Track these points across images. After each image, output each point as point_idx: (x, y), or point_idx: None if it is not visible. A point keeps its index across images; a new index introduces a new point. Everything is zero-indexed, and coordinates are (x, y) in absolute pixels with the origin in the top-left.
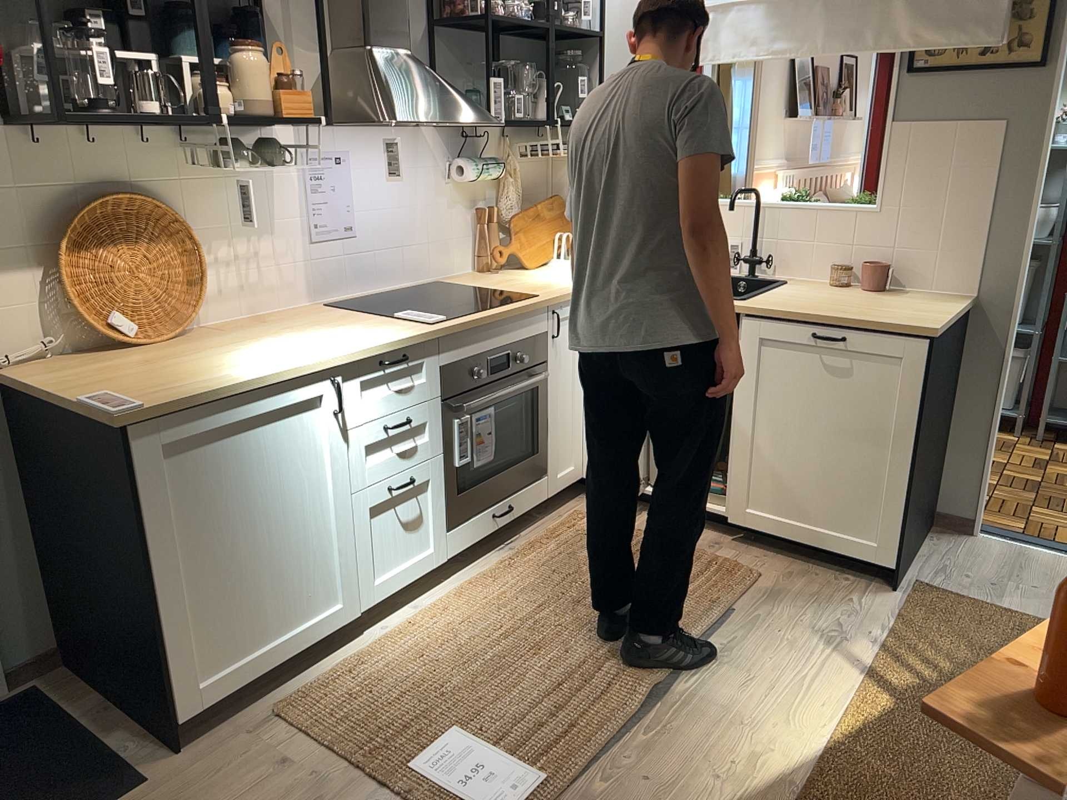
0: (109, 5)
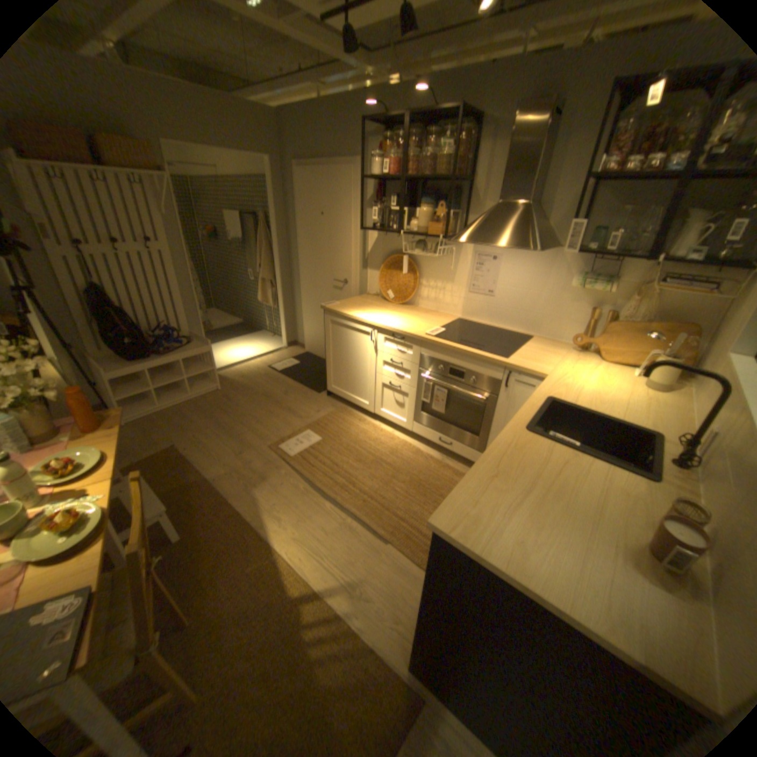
0: (415, 190)
